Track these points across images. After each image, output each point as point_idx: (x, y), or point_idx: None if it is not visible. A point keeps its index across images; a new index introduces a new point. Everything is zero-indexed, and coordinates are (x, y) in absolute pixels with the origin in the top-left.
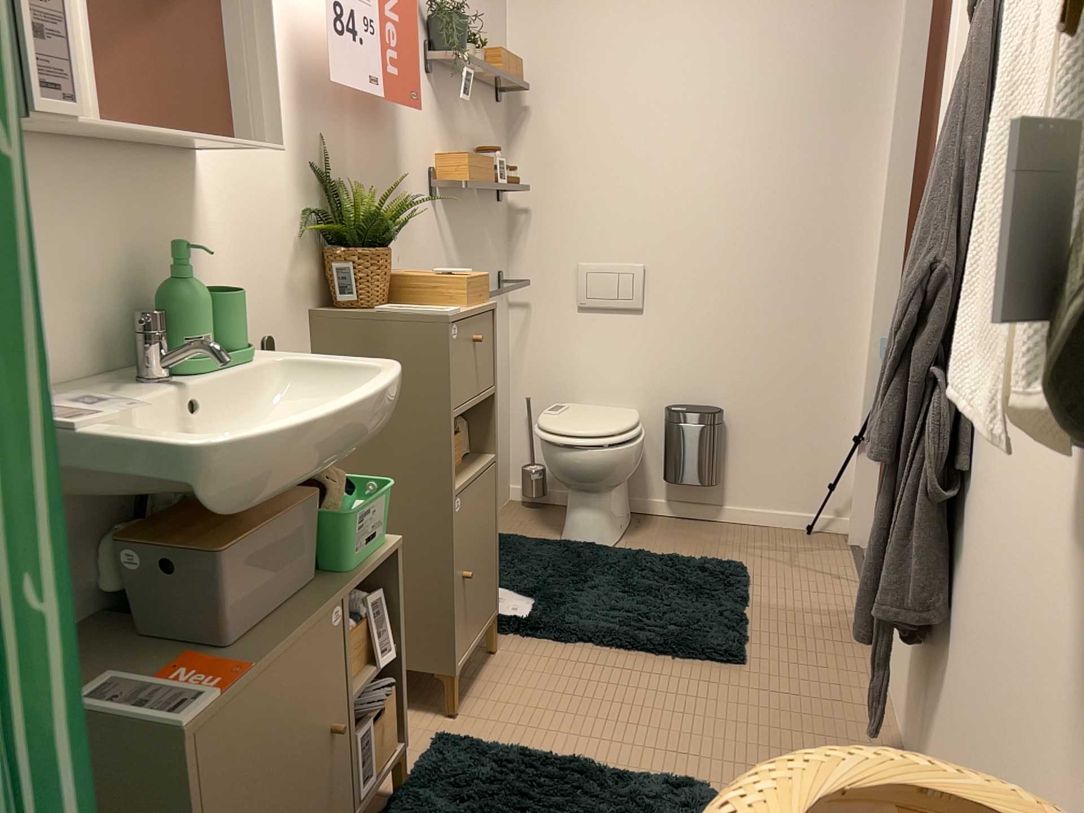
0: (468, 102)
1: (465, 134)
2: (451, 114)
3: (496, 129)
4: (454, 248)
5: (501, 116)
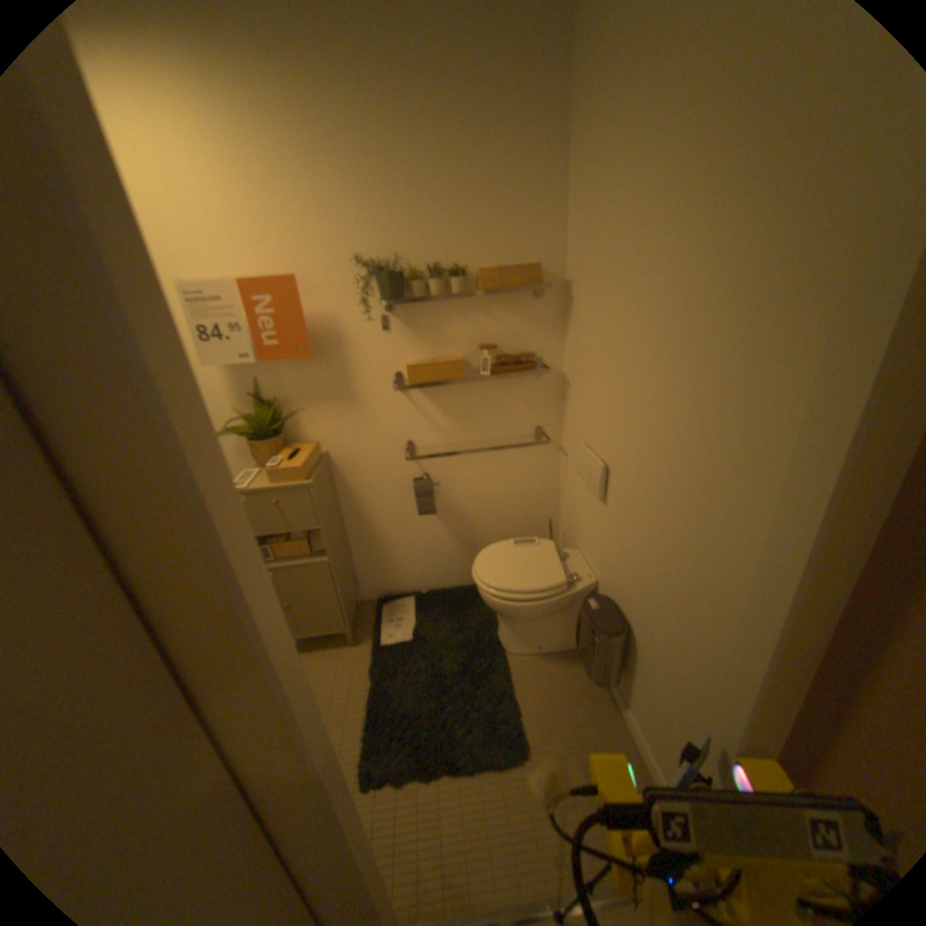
0: (465, 311)
1: (460, 337)
2: (432, 327)
3: (534, 317)
4: (441, 417)
5: (546, 304)
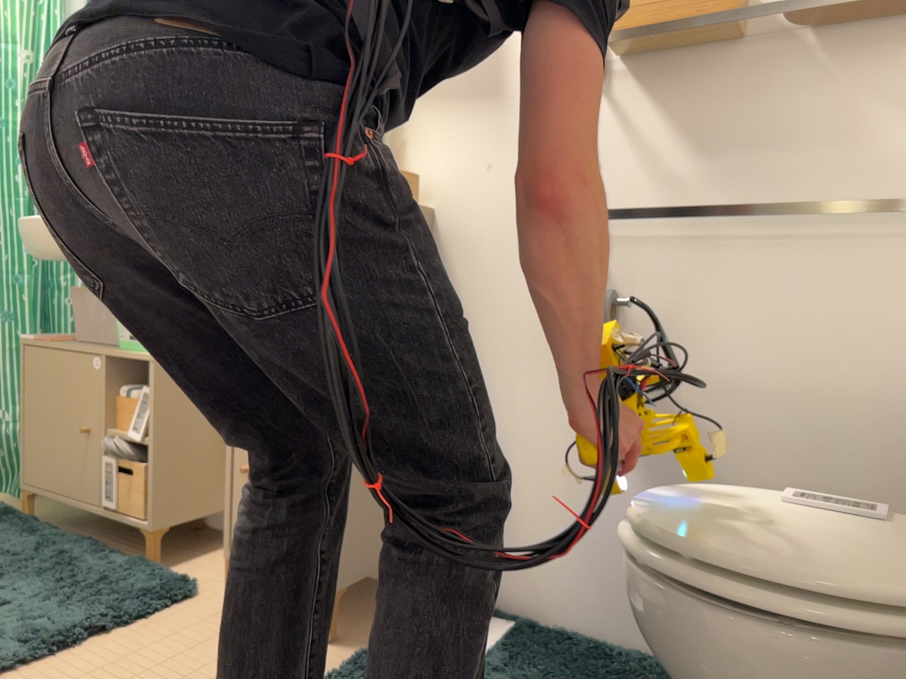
0: None
1: None
2: None
3: None
4: (670, 146)
5: None
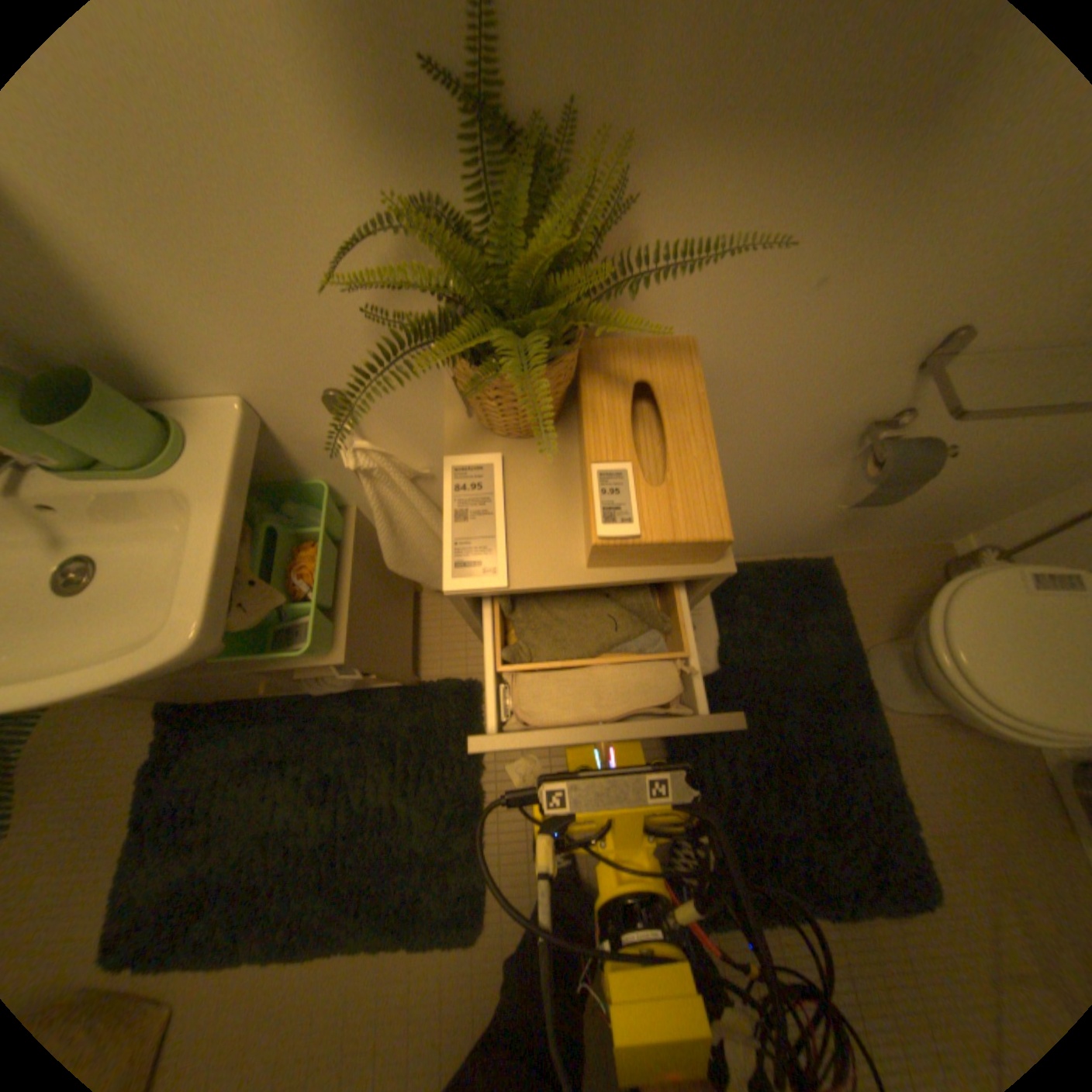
0: None
1: None
2: None
3: None
4: None
5: None
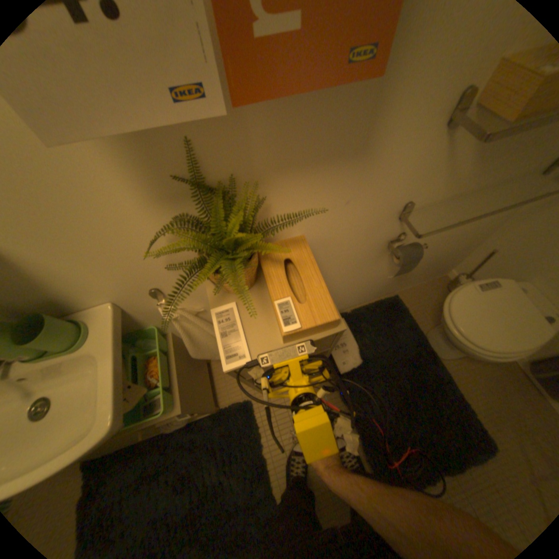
0: None
1: None
2: None
3: None
4: (472, 160)
5: None
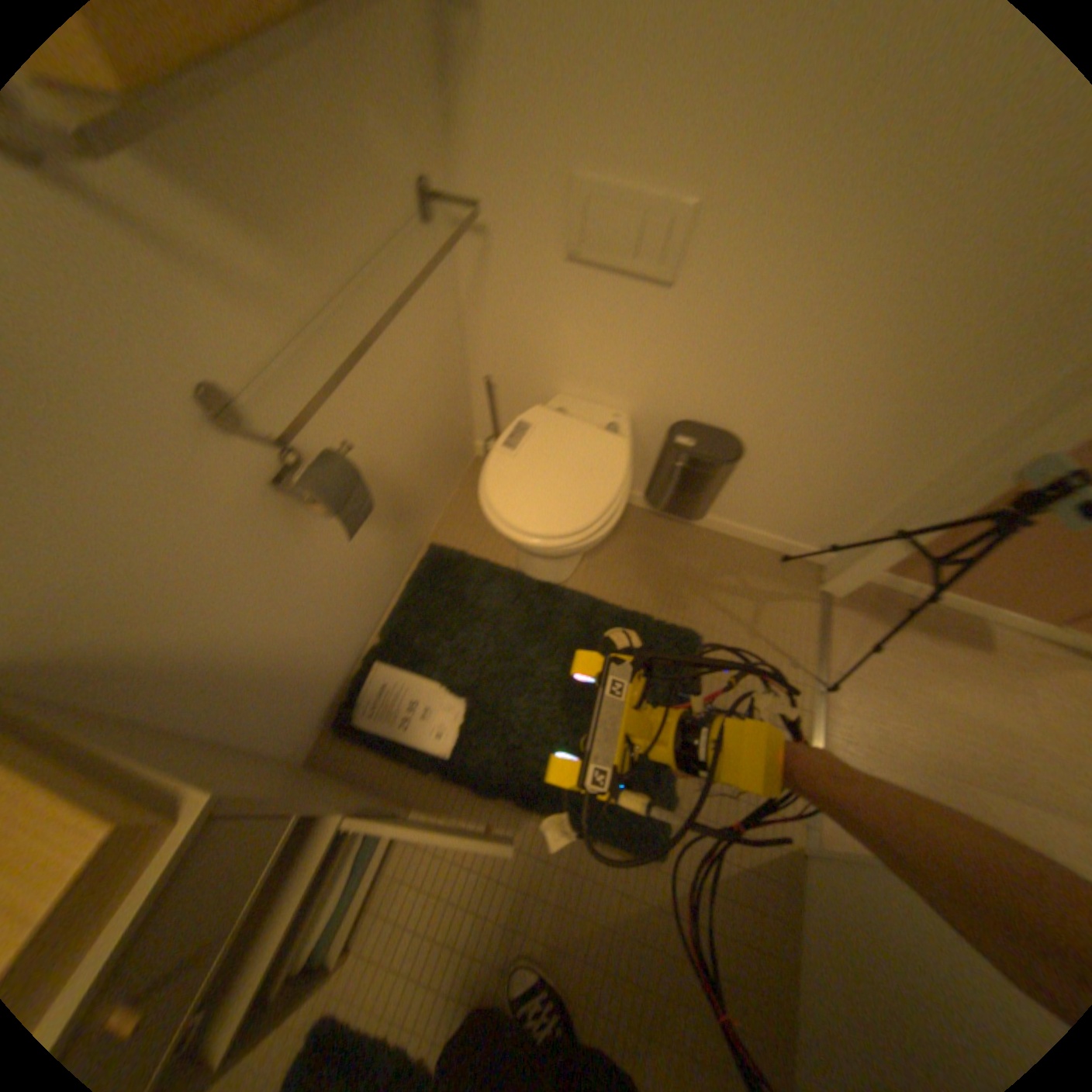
0: None
1: None
2: None
3: None
4: (240, 235)
5: None
